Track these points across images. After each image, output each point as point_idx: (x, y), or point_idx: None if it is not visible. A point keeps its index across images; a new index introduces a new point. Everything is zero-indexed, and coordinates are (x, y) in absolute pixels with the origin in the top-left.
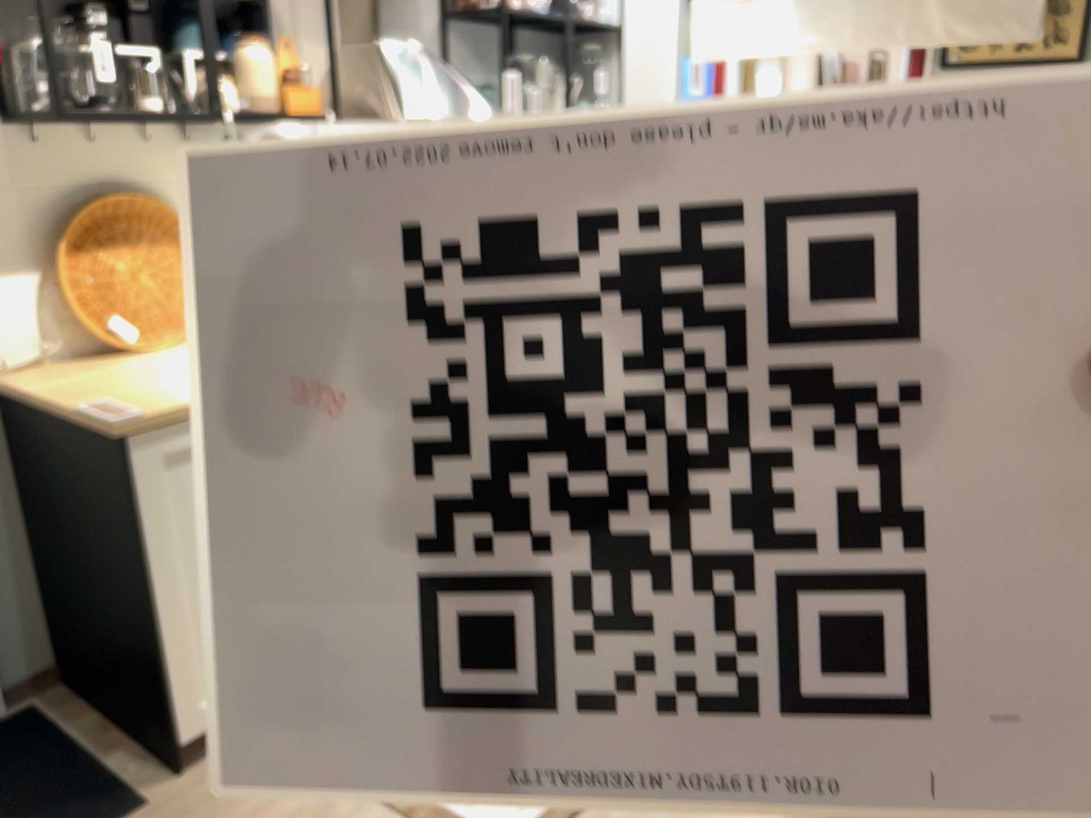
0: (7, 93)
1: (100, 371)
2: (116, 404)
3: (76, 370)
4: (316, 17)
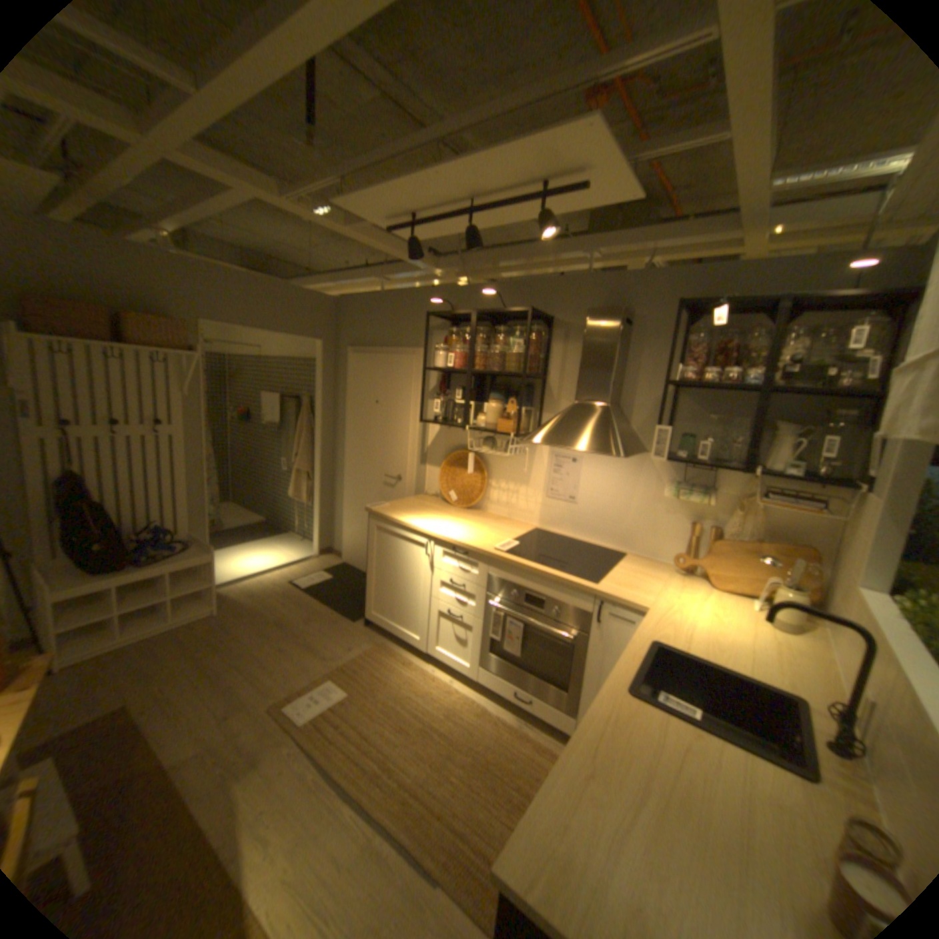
0: (449, 414)
1: (427, 503)
2: (383, 506)
3: (430, 501)
4: (572, 389)
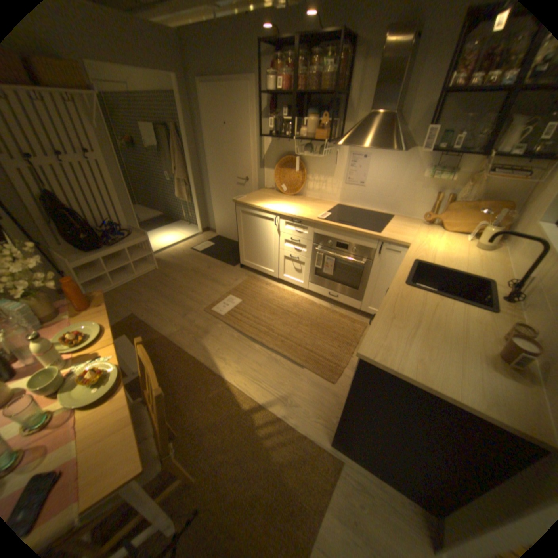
0: (278, 129)
1: (269, 194)
2: (244, 197)
3: (270, 192)
4: (368, 101)
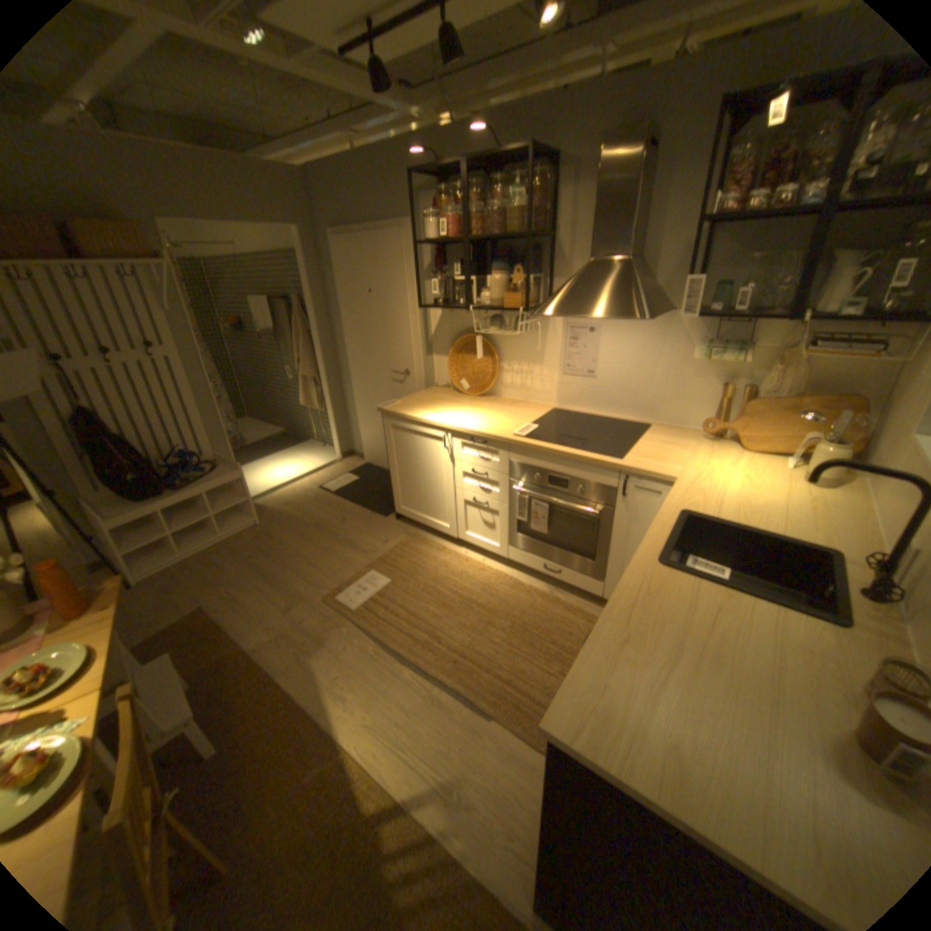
0: (450, 294)
1: (440, 395)
2: (395, 404)
3: (442, 393)
4: (586, 245)
